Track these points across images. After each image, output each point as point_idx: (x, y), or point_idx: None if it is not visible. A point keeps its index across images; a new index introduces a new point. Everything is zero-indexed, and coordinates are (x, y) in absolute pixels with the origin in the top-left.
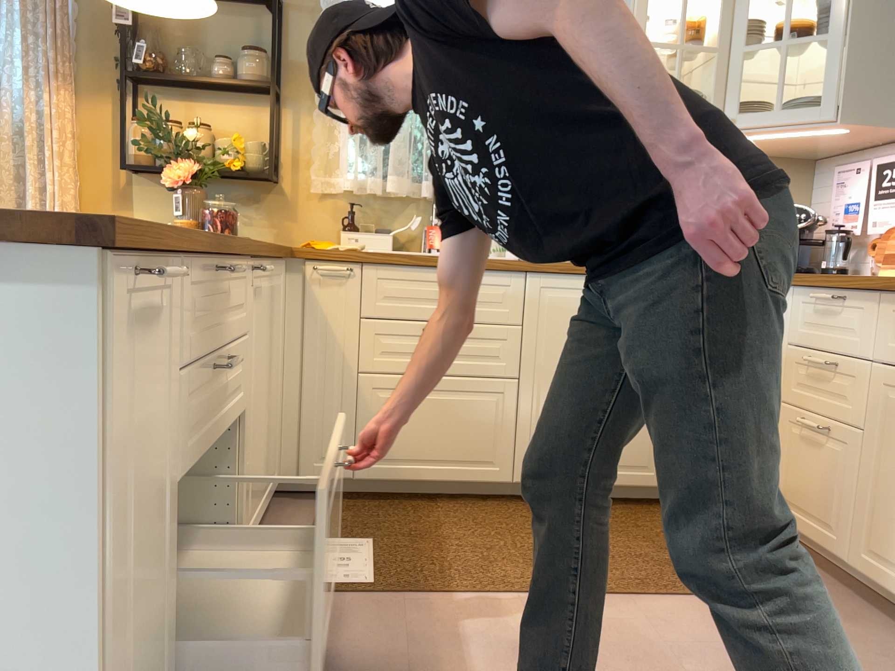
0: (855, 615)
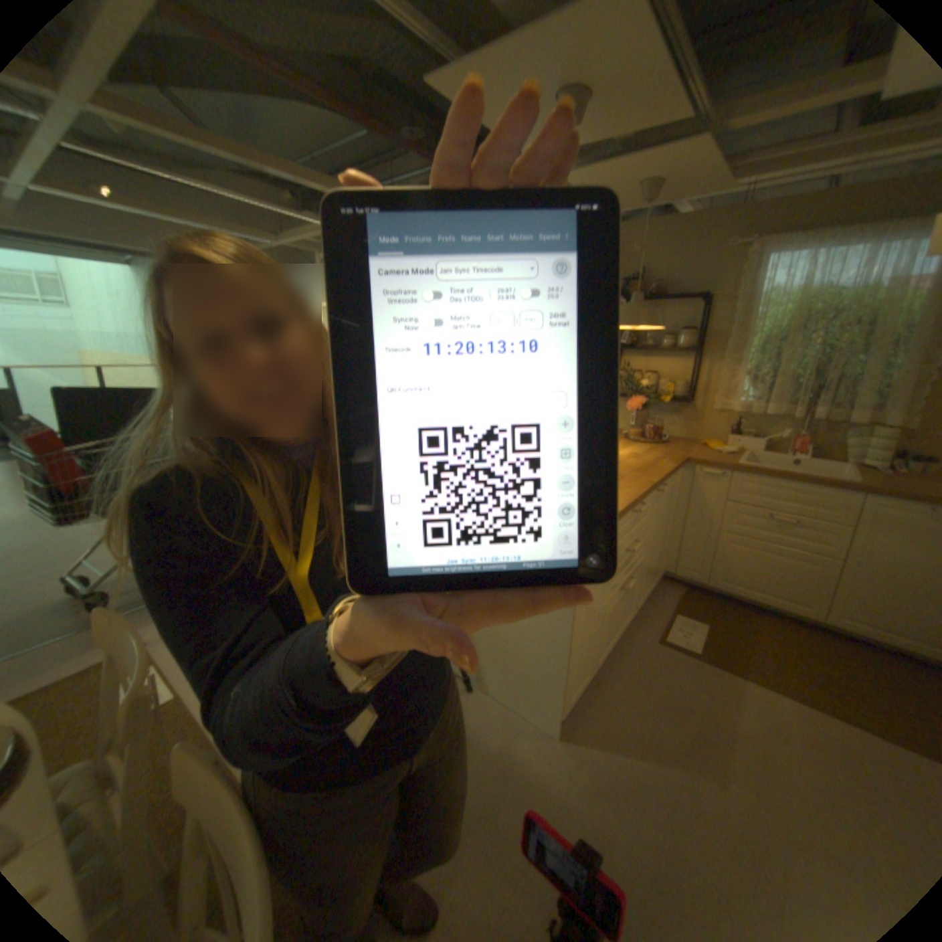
0: None
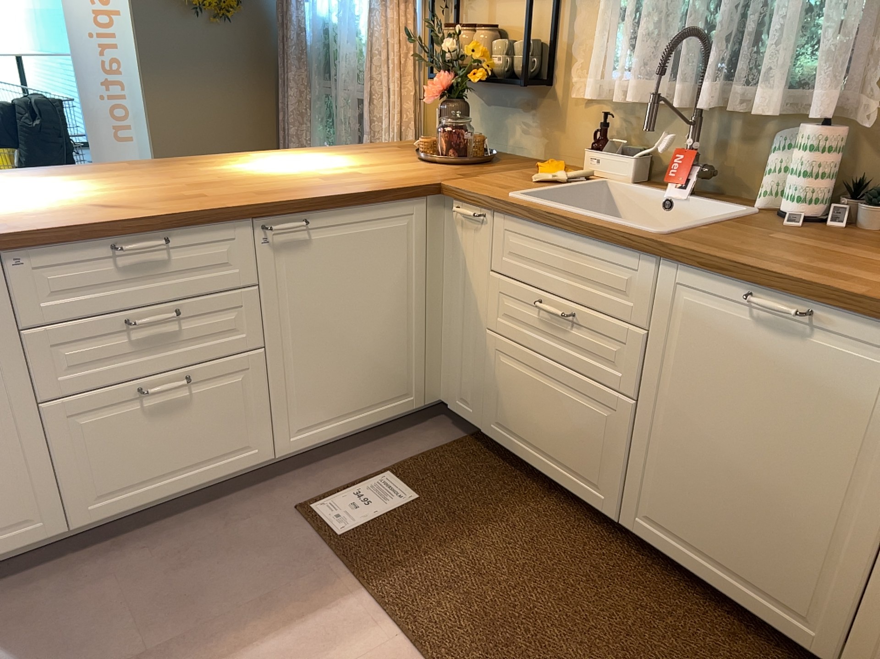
0: None
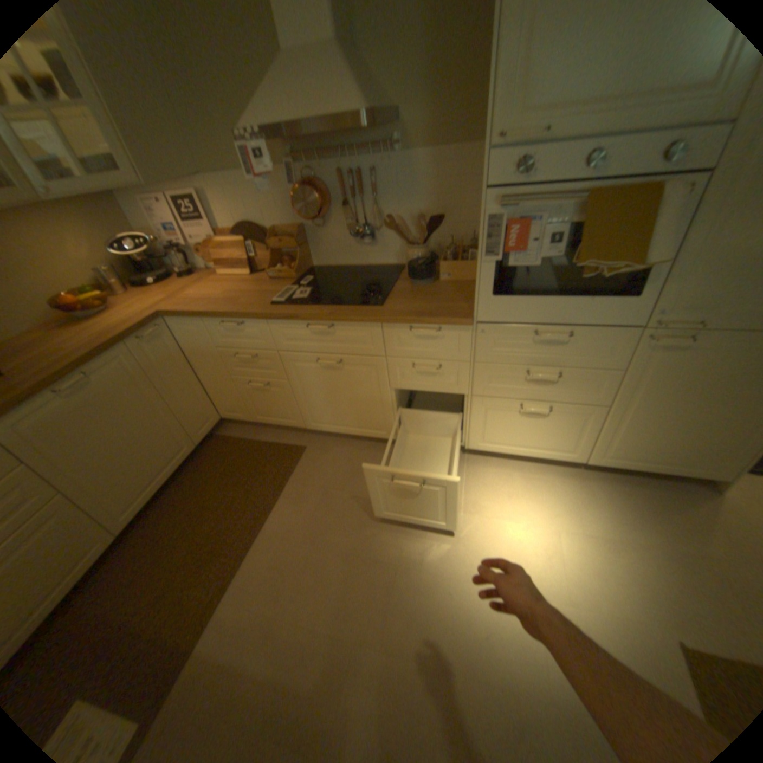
0: (320, 445)
